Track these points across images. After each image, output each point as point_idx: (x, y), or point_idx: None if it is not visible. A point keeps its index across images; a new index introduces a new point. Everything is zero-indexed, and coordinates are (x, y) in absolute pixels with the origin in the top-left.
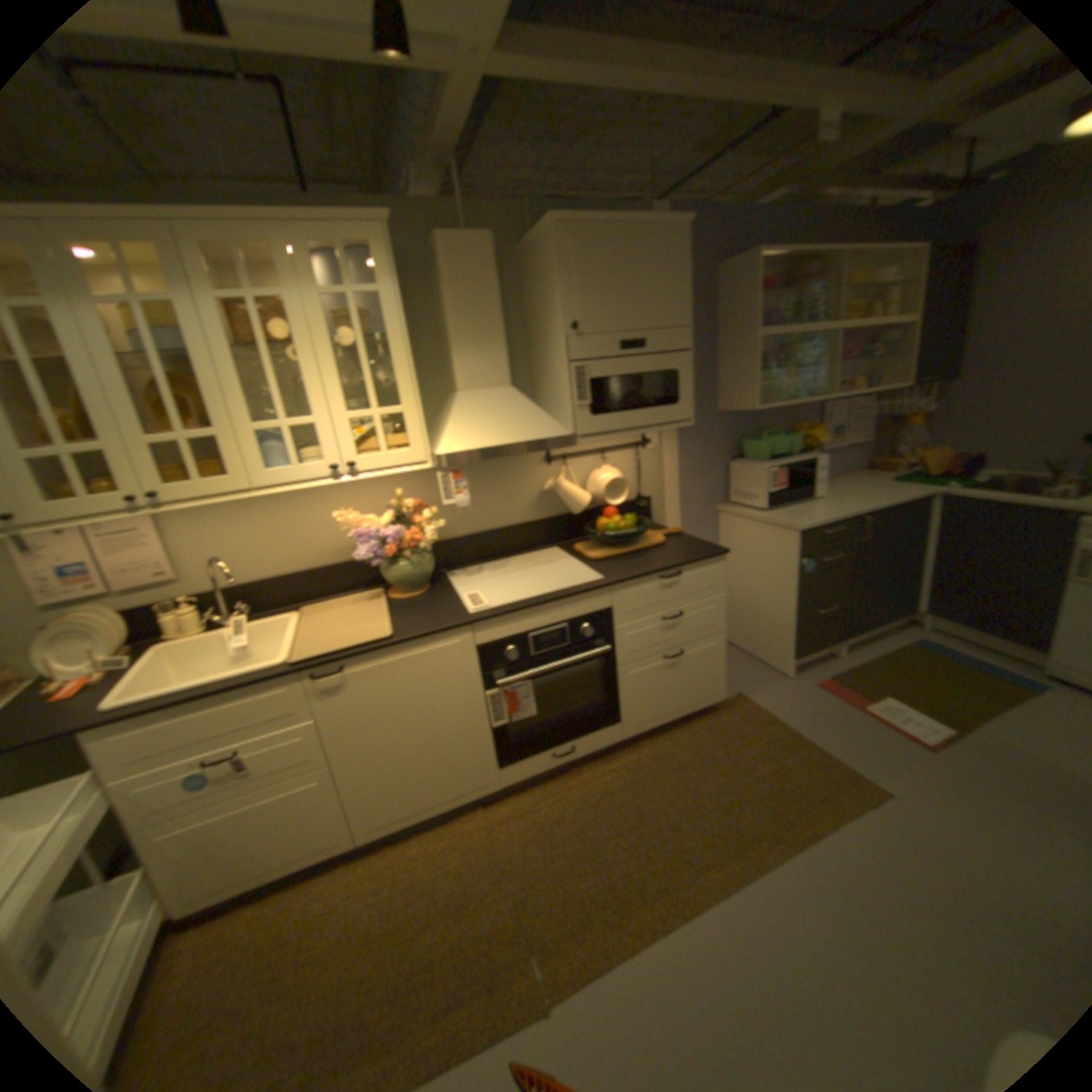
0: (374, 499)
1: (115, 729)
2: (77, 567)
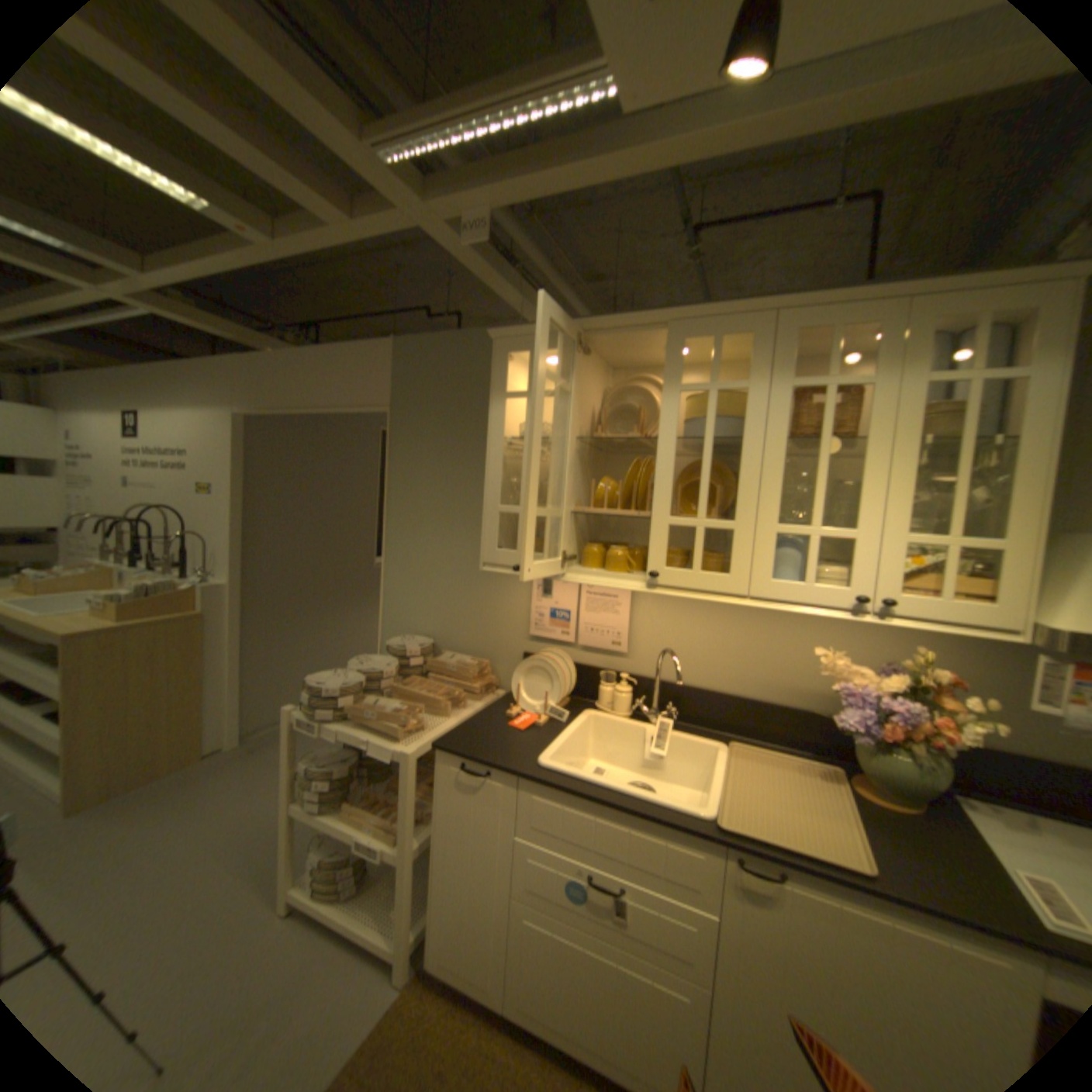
0: (867, 645)
1: (538, 790)
2: (561, 613)
